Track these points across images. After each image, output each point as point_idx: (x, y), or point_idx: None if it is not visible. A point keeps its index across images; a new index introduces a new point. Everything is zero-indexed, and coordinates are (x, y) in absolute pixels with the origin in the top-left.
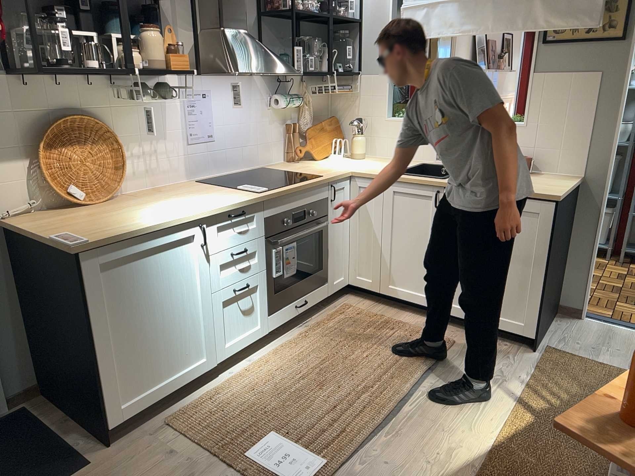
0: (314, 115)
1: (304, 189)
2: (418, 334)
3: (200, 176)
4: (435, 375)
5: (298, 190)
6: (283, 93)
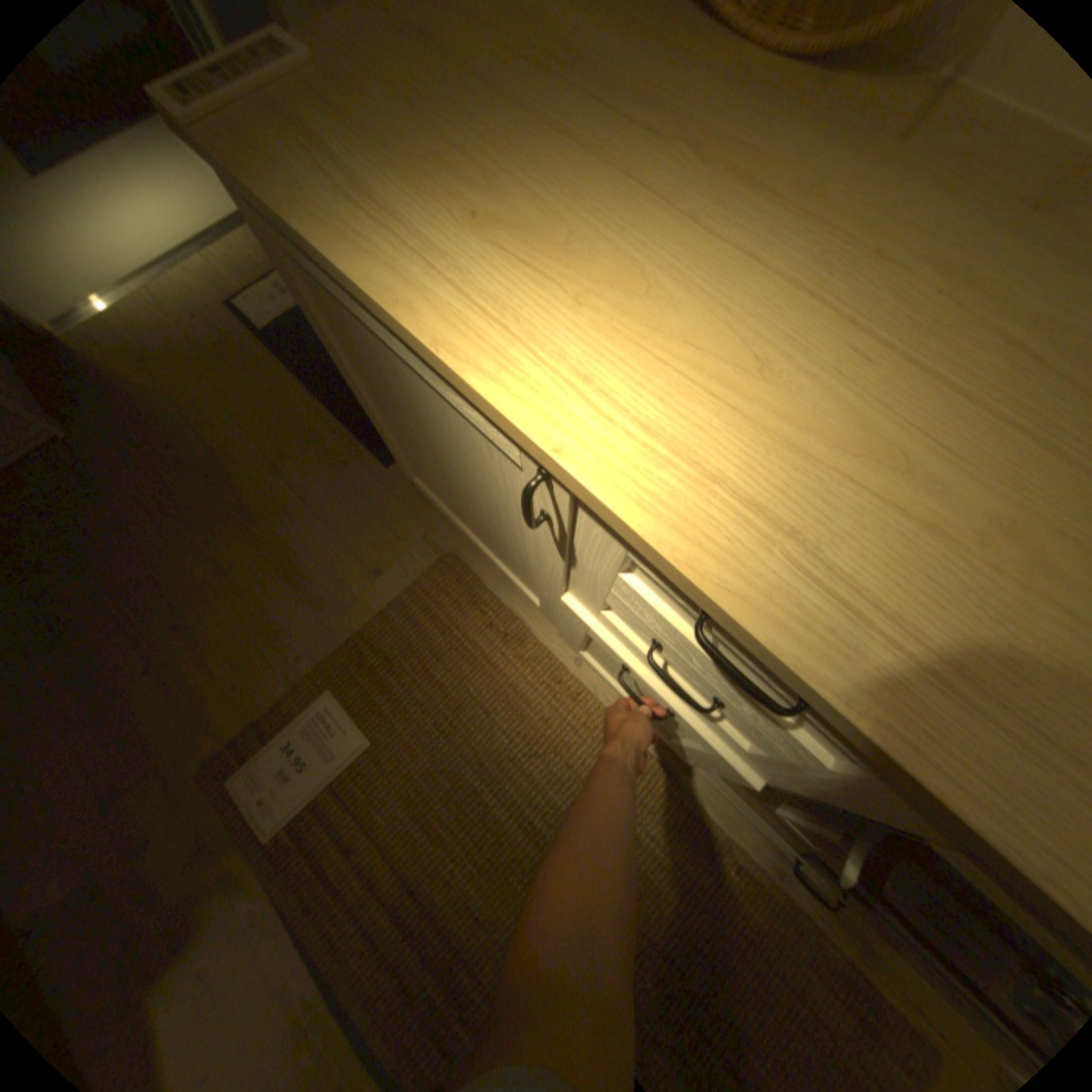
0: None
1: None
2: None
3: None
4: None
5: None
6: None
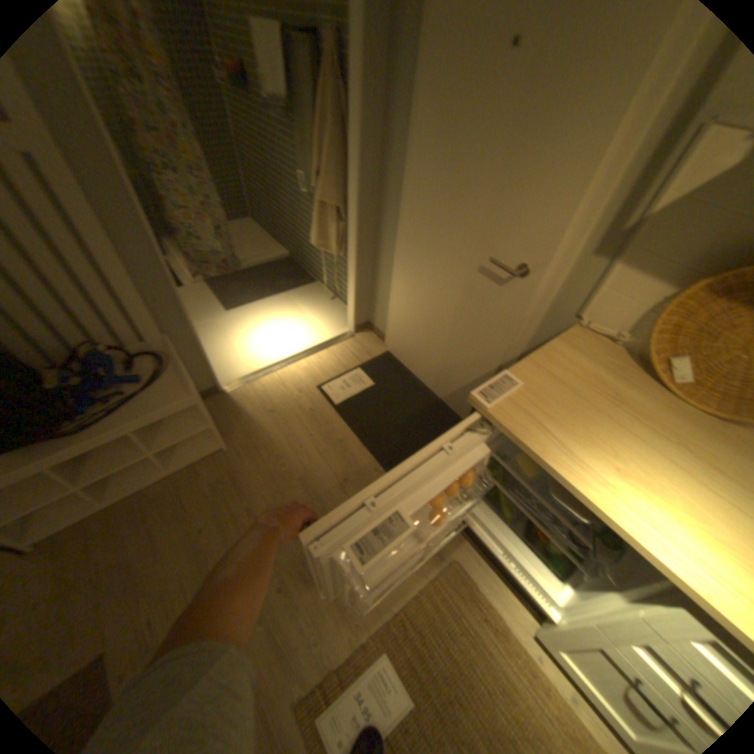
0: None
1: None
2: None
3: None
4: None
5: None
6: None
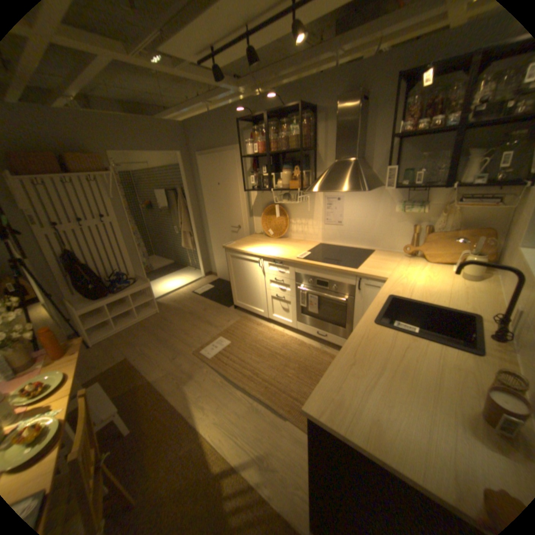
0: (470, 222)
1: (326, 269)
2: None
3: (329, 242)
4: (269, 414)
5: (320, 267)
6: (420, 199)
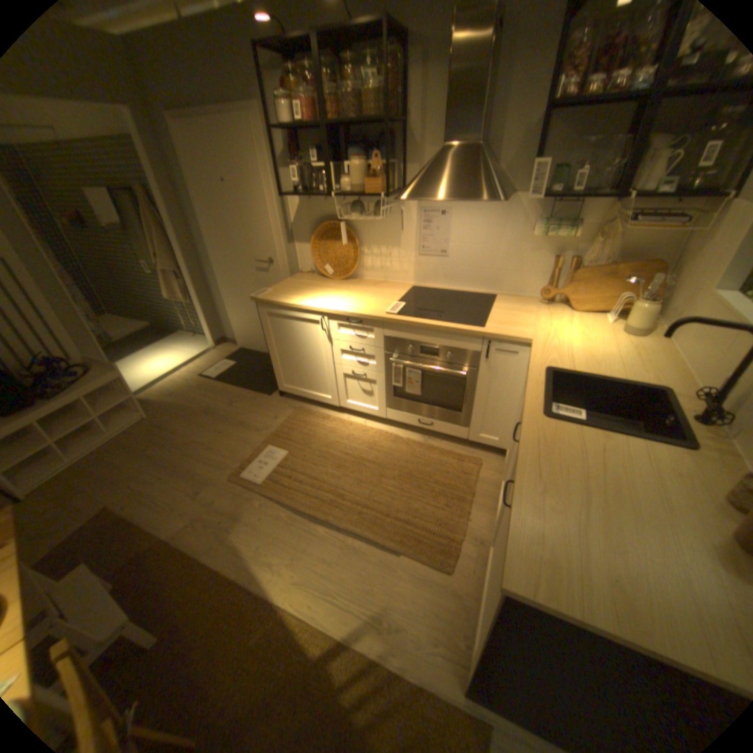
0: (631, 251)
1: (438, 330)
2: (445, 530)
3: (427, 283)
4: (374, 551)
5: (427, 328)
6: (568, 215)
